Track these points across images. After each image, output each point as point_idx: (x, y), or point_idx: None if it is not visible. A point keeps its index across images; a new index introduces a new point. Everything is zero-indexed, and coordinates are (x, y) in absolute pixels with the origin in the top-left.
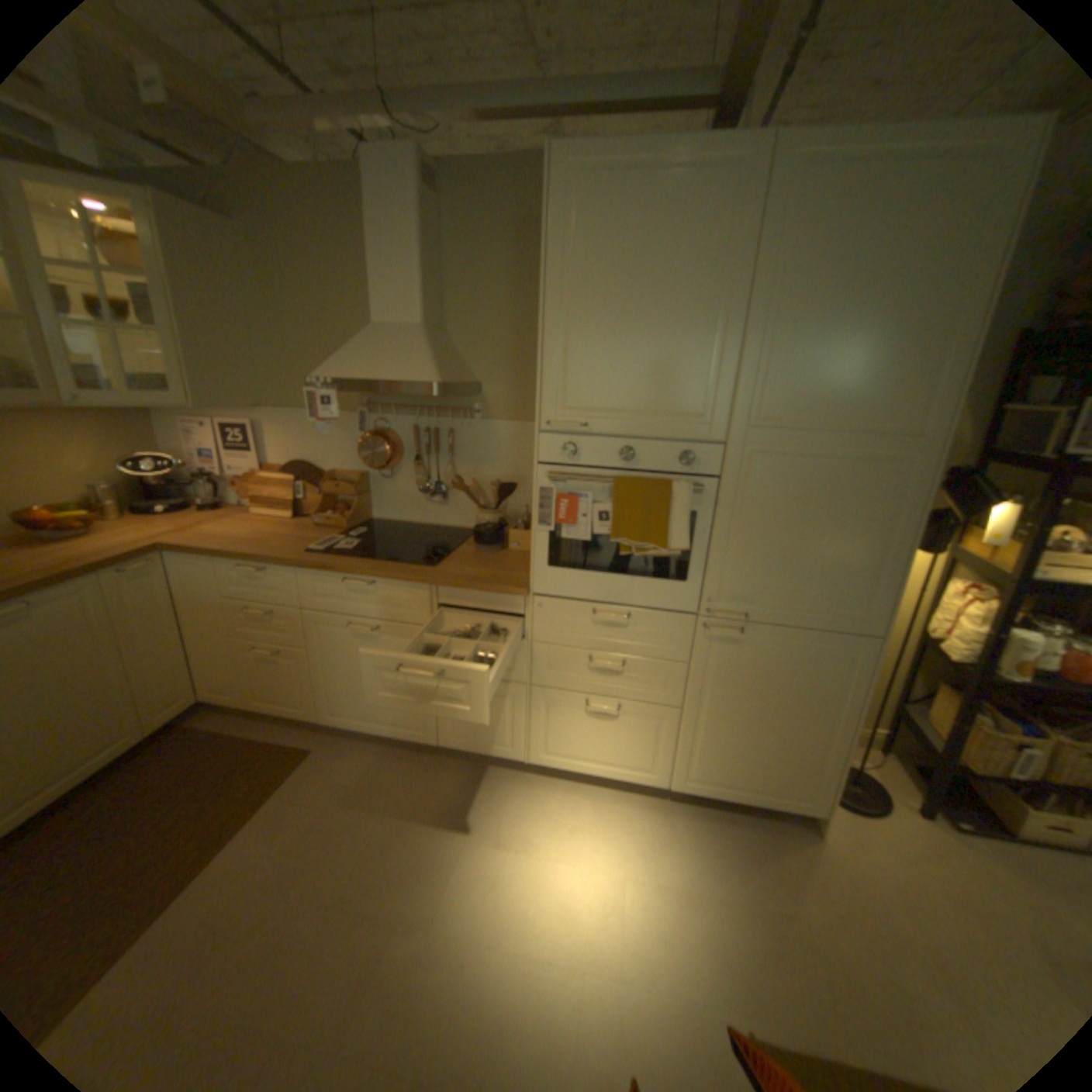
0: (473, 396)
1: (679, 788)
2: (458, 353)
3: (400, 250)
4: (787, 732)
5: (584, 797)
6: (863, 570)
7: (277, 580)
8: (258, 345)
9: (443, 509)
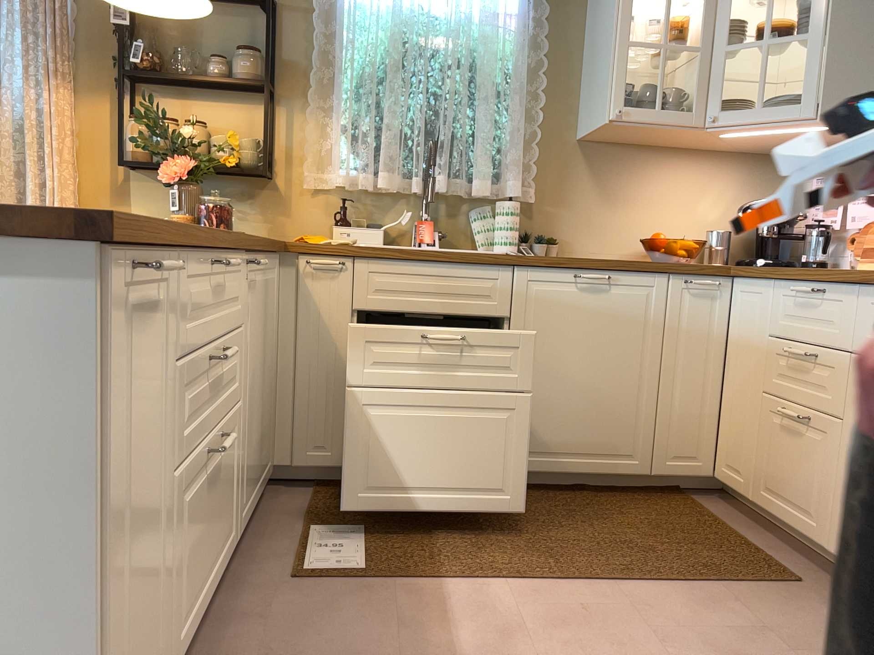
0: None
1: None
2: None
3: None
4: None
5: None
6: None
7: (837, 306)
8: None
9: None
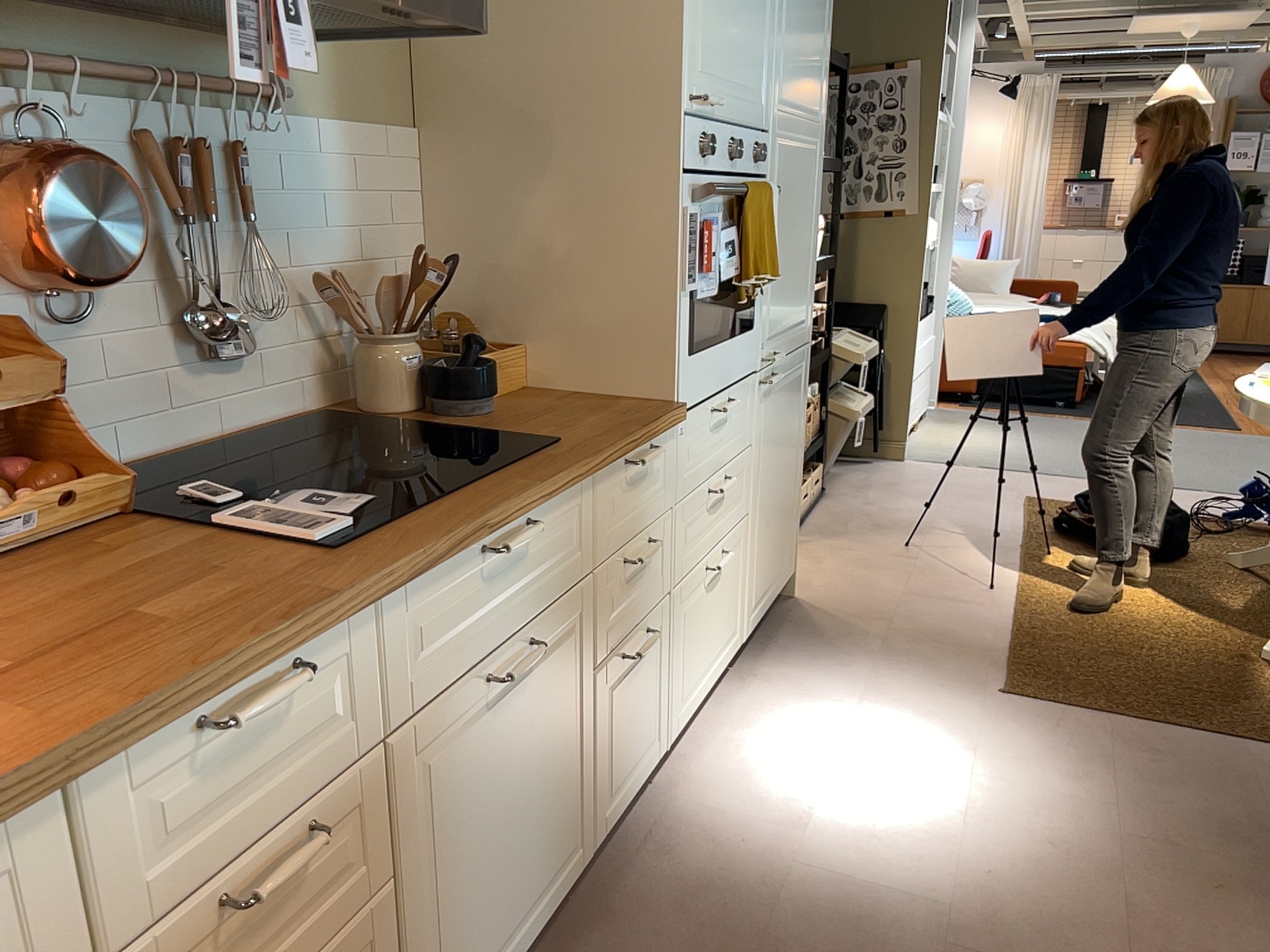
0: None
1: (748, 629)
2: None
3: None
4: (786, 483)
5: (710, 731)
6: (807, 271)
7: (323, 680)
8: None
9: (233, 381)
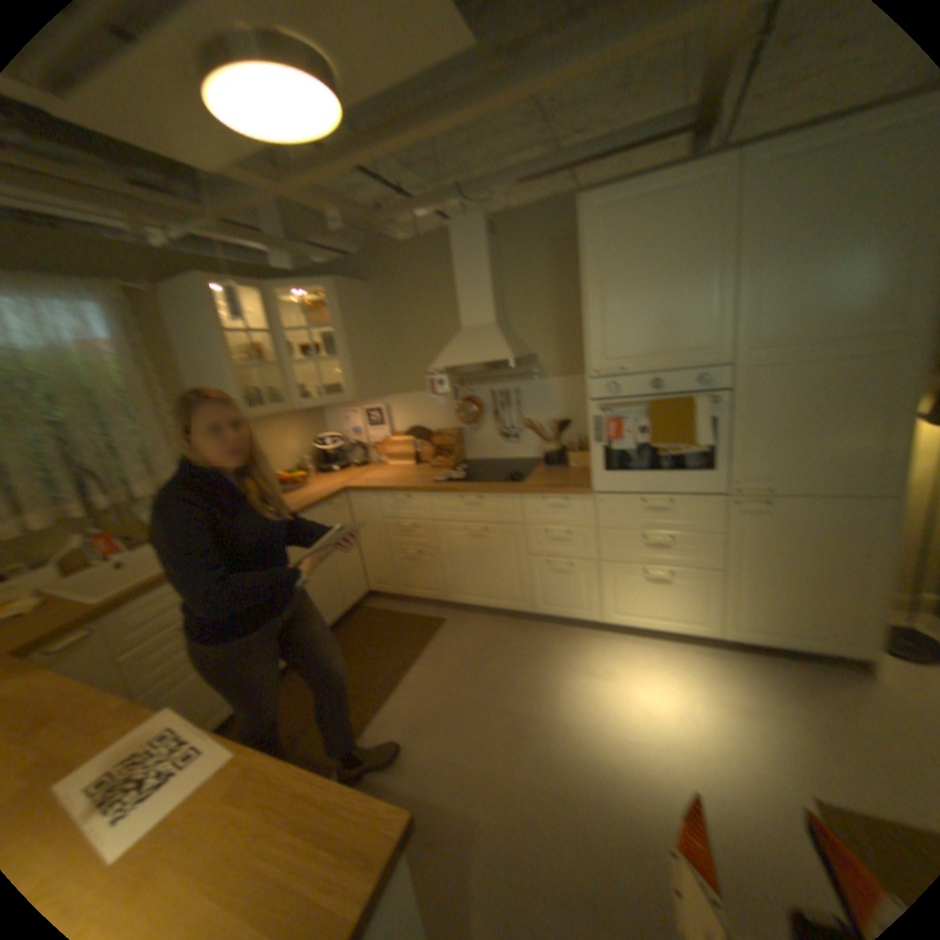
0: (532, 364)
1: (732, 637)
2: (519, 337)
3: (479, 279)
4: (824, 584)
5: (652, 648)
6: (871, 444)
7: (420, 503)
8: (389, 357)
9: (517, 447)
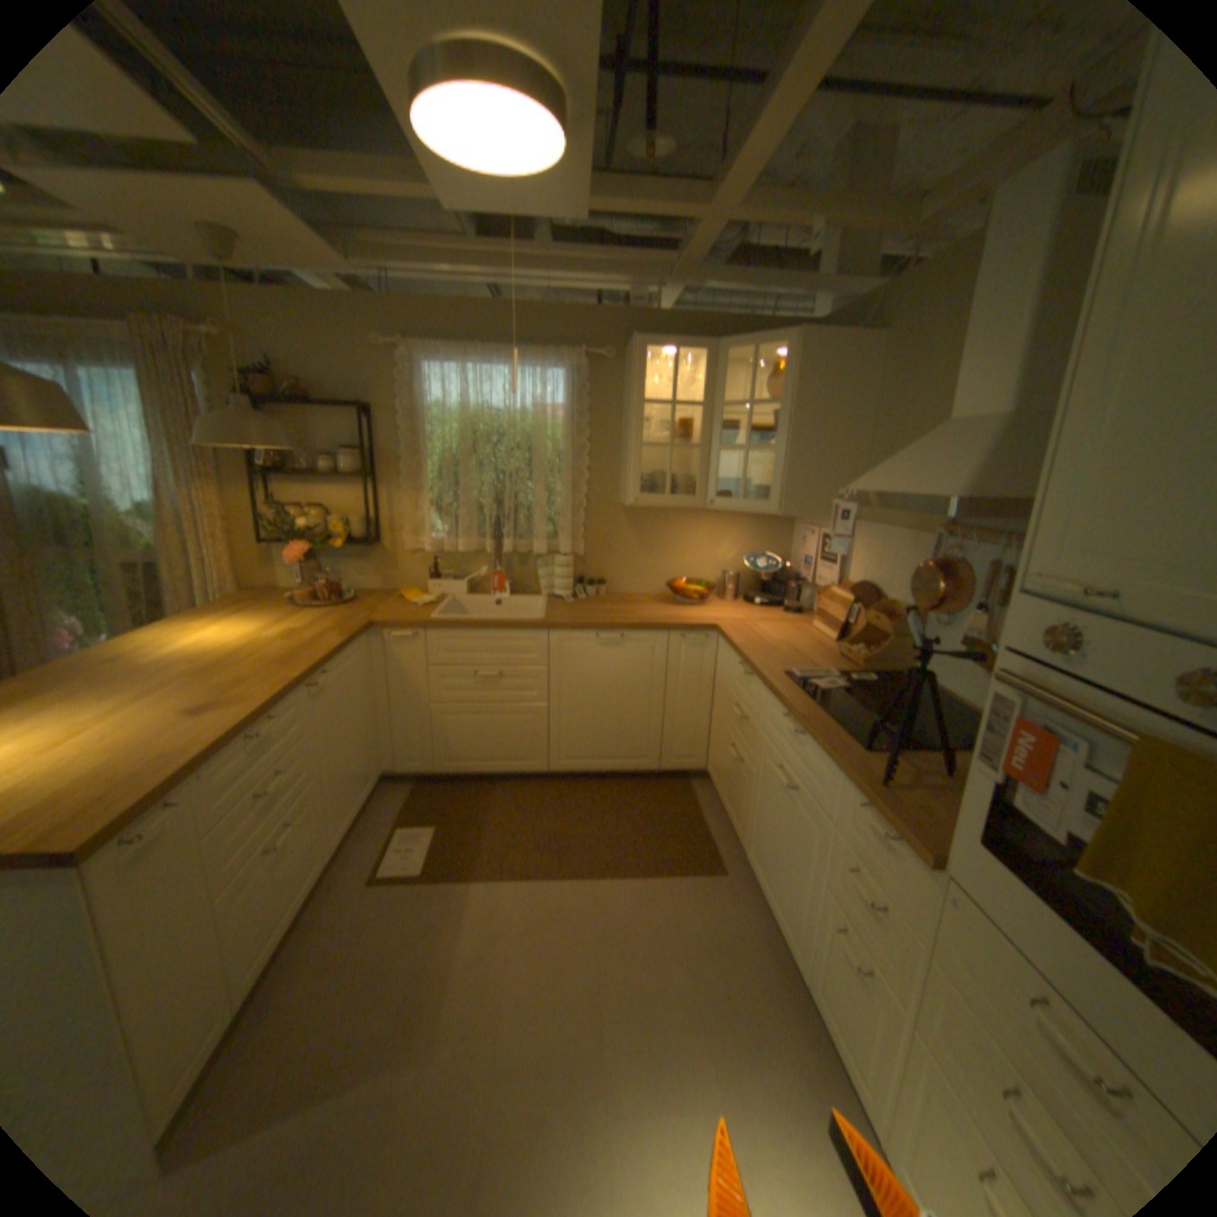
0: None
1: None
2: None
3: (1010, 310)
4: None
5: None
6: None
7: (756, 689)
8: (876, 455)
9: None
